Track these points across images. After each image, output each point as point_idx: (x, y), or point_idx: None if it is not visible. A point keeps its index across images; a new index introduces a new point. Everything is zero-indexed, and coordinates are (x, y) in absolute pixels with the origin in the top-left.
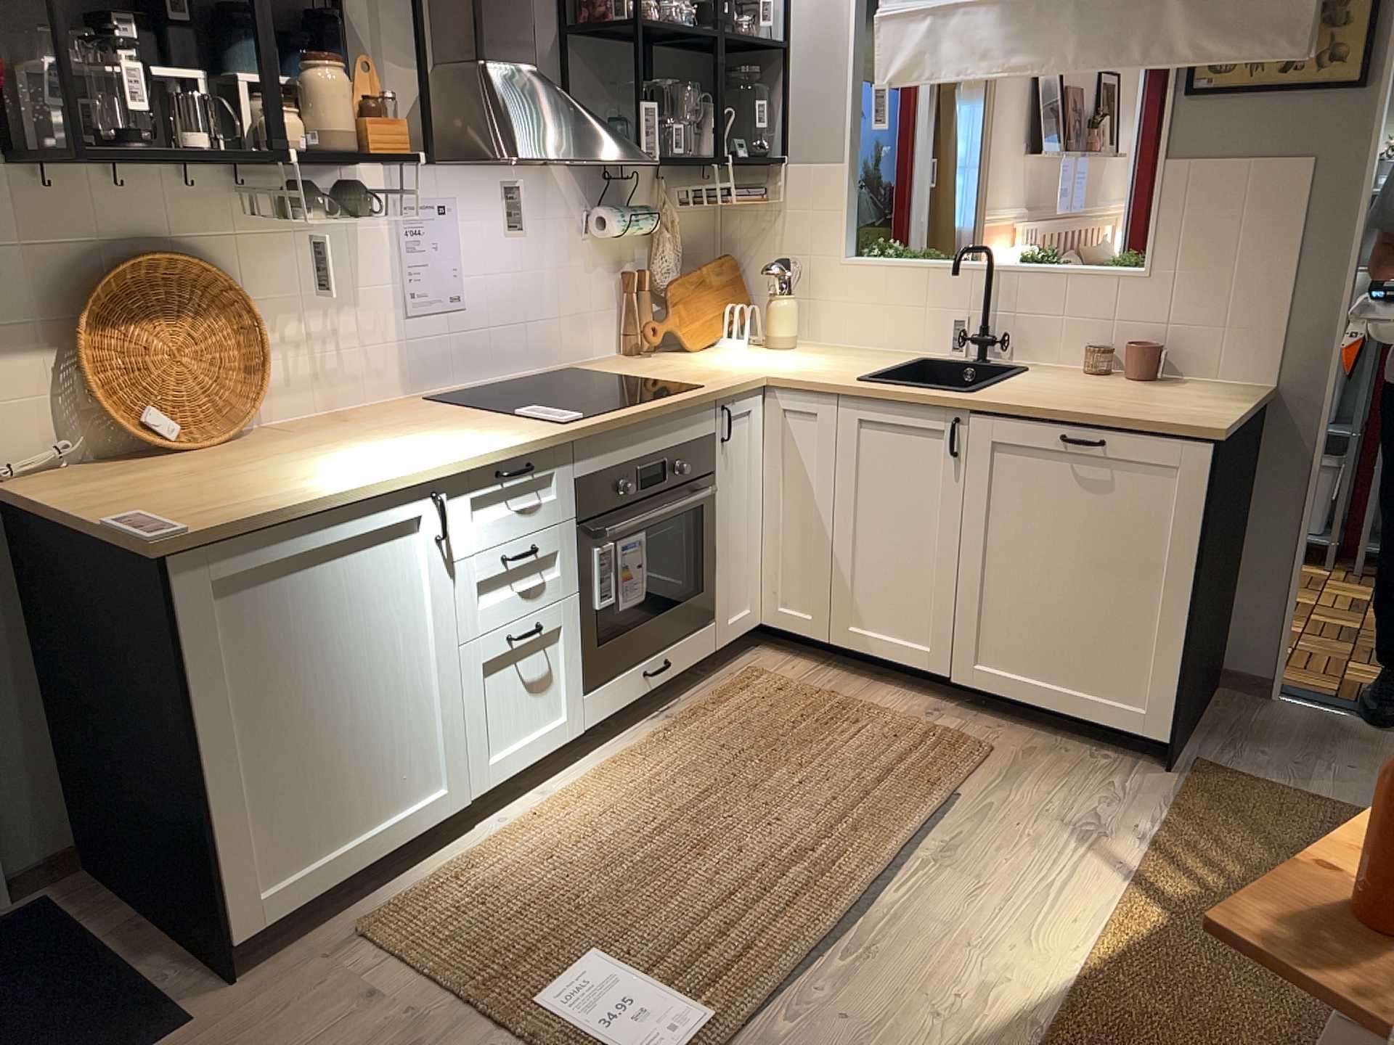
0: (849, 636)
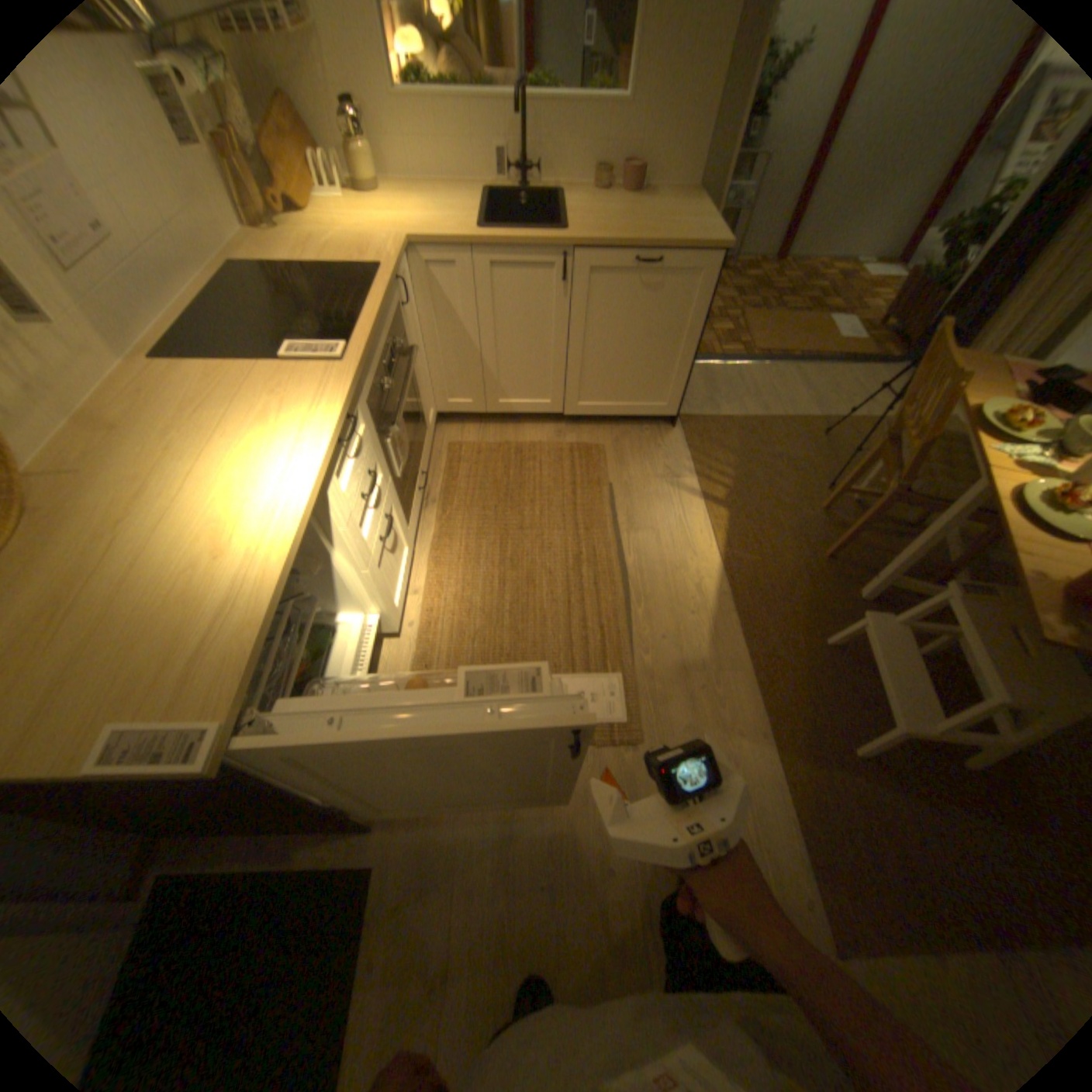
0: (495, 407)
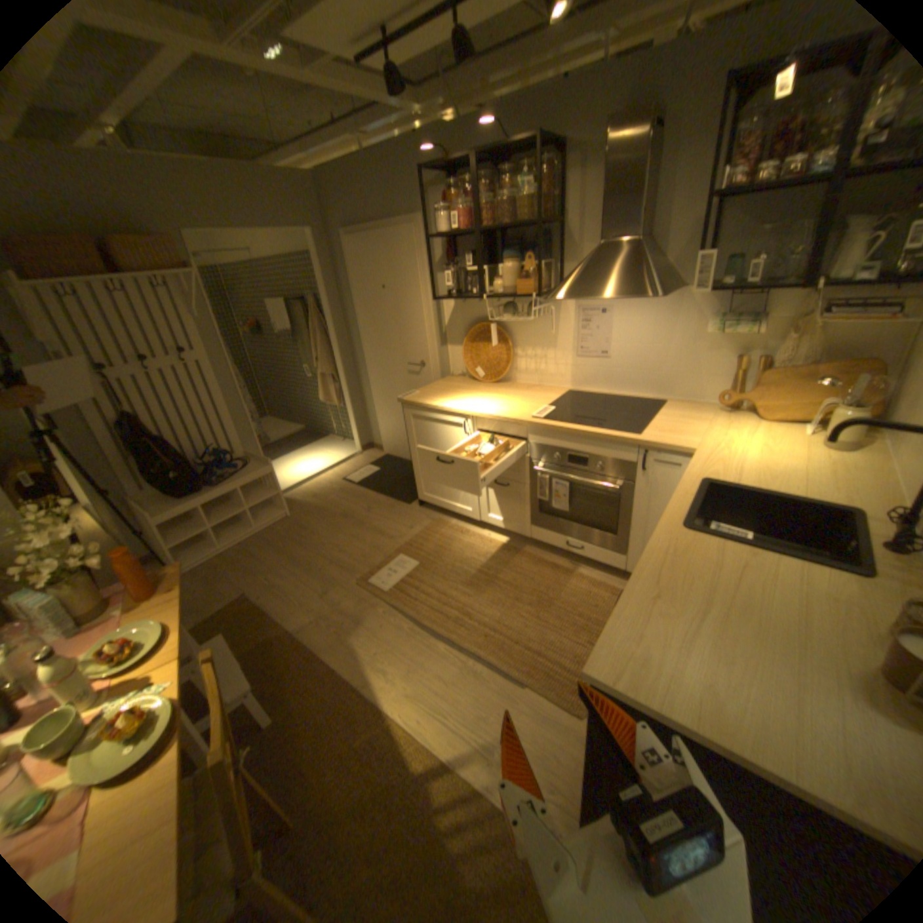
0: None
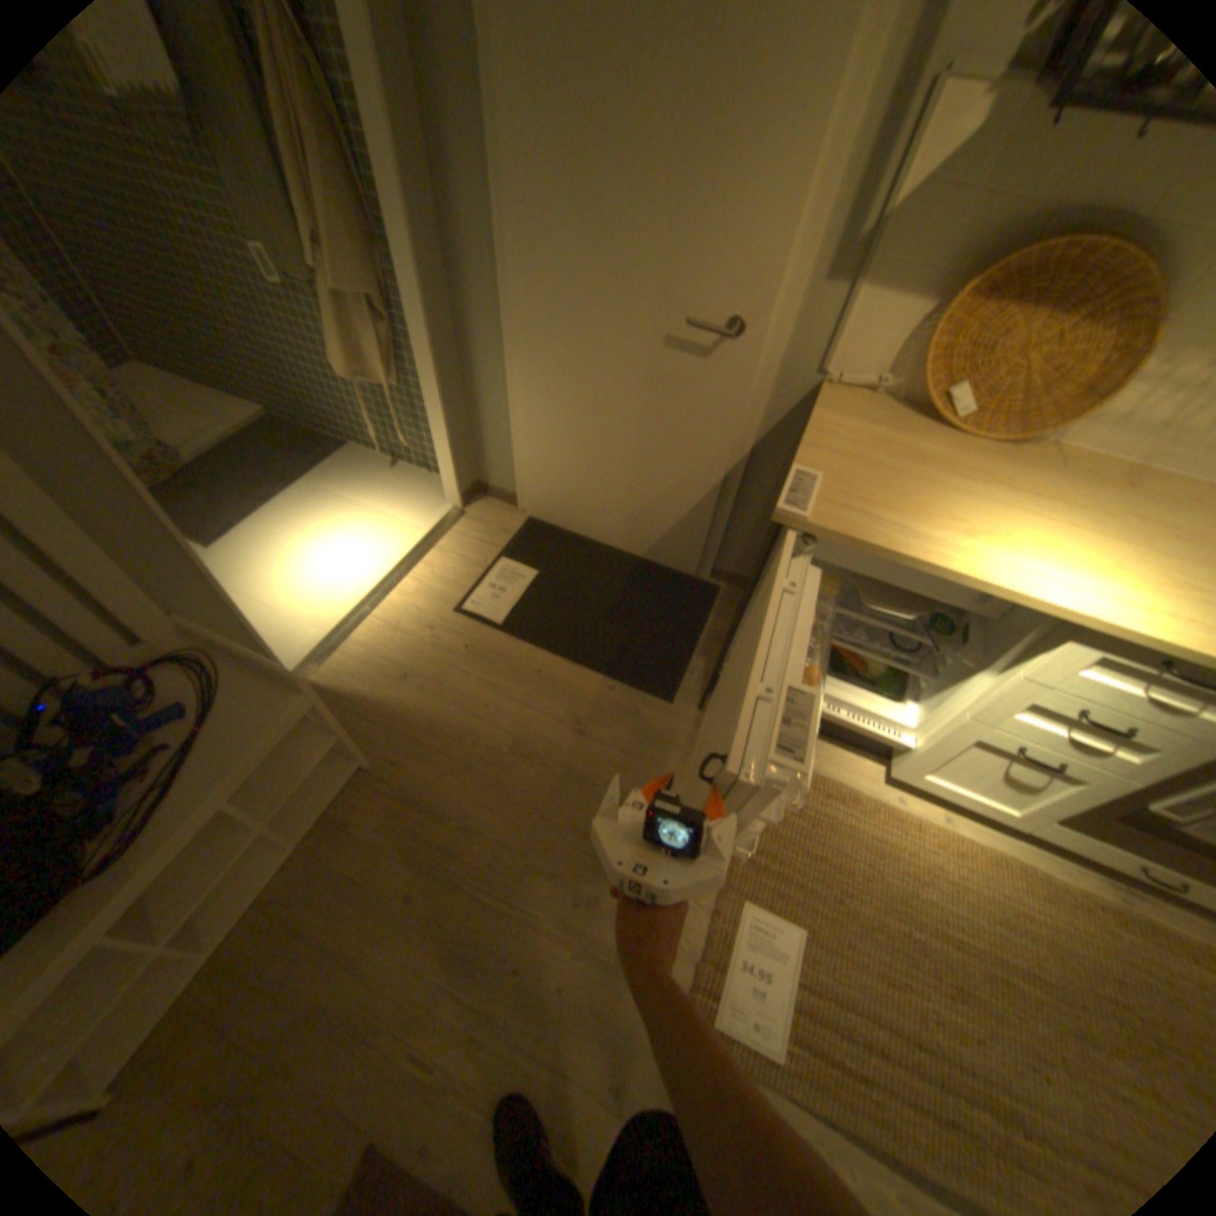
0: None
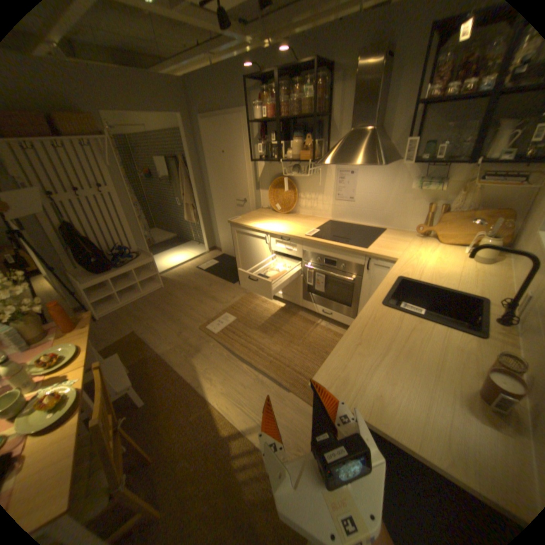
0: None
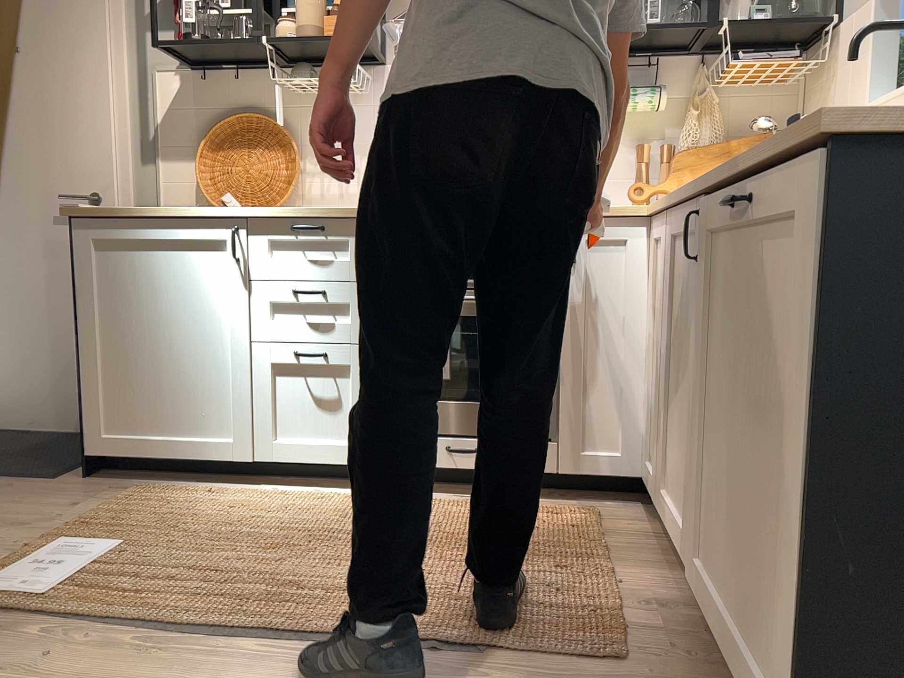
0: (662, 499)
